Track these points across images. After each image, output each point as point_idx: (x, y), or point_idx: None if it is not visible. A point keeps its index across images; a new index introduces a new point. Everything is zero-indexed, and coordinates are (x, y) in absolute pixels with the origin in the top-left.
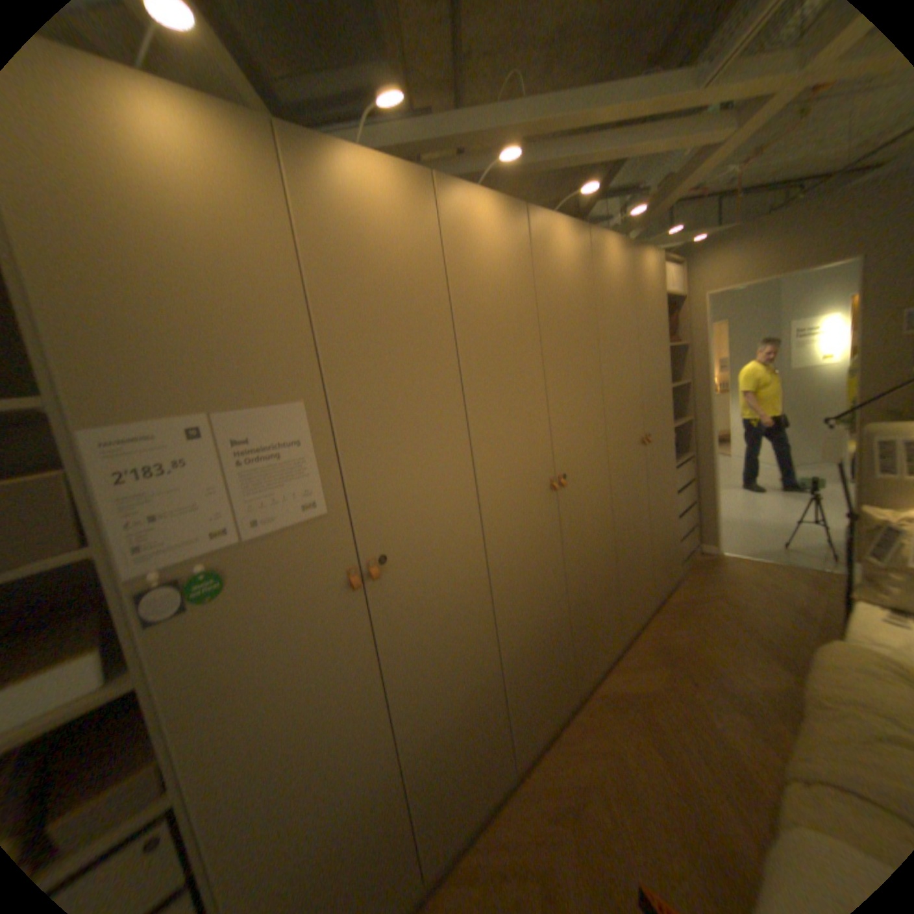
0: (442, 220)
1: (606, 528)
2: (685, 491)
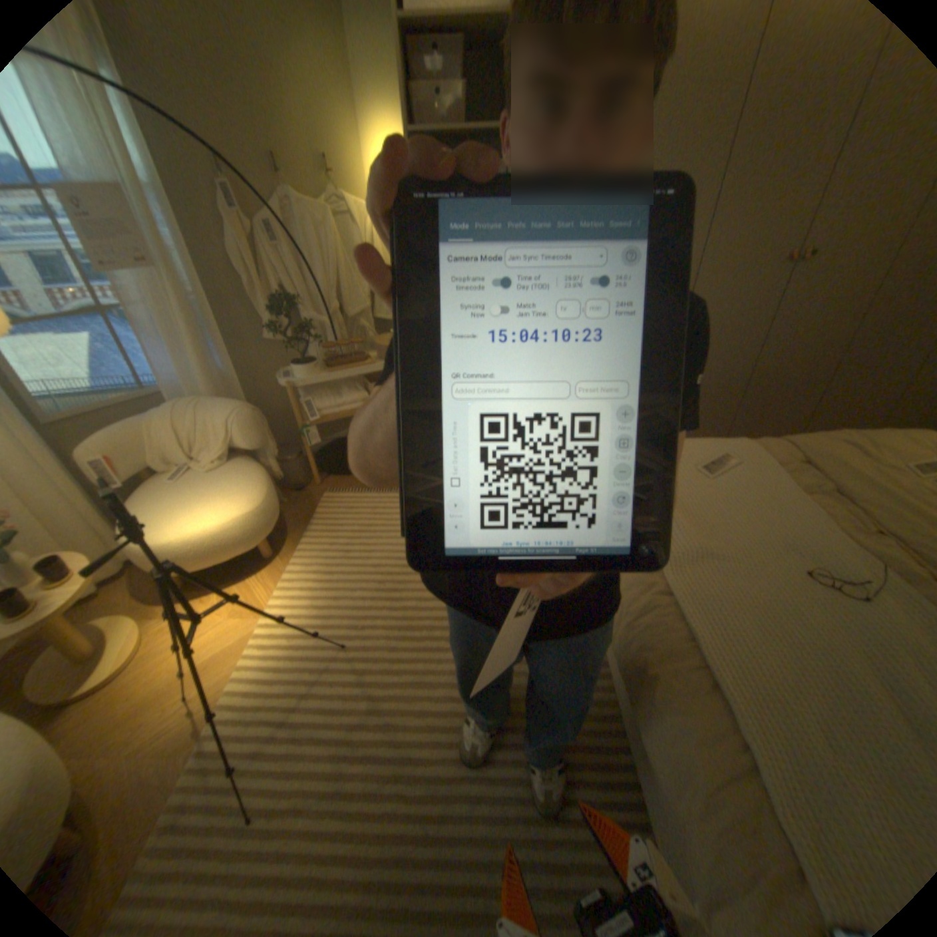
0: None
1: (844, 326)
2: None
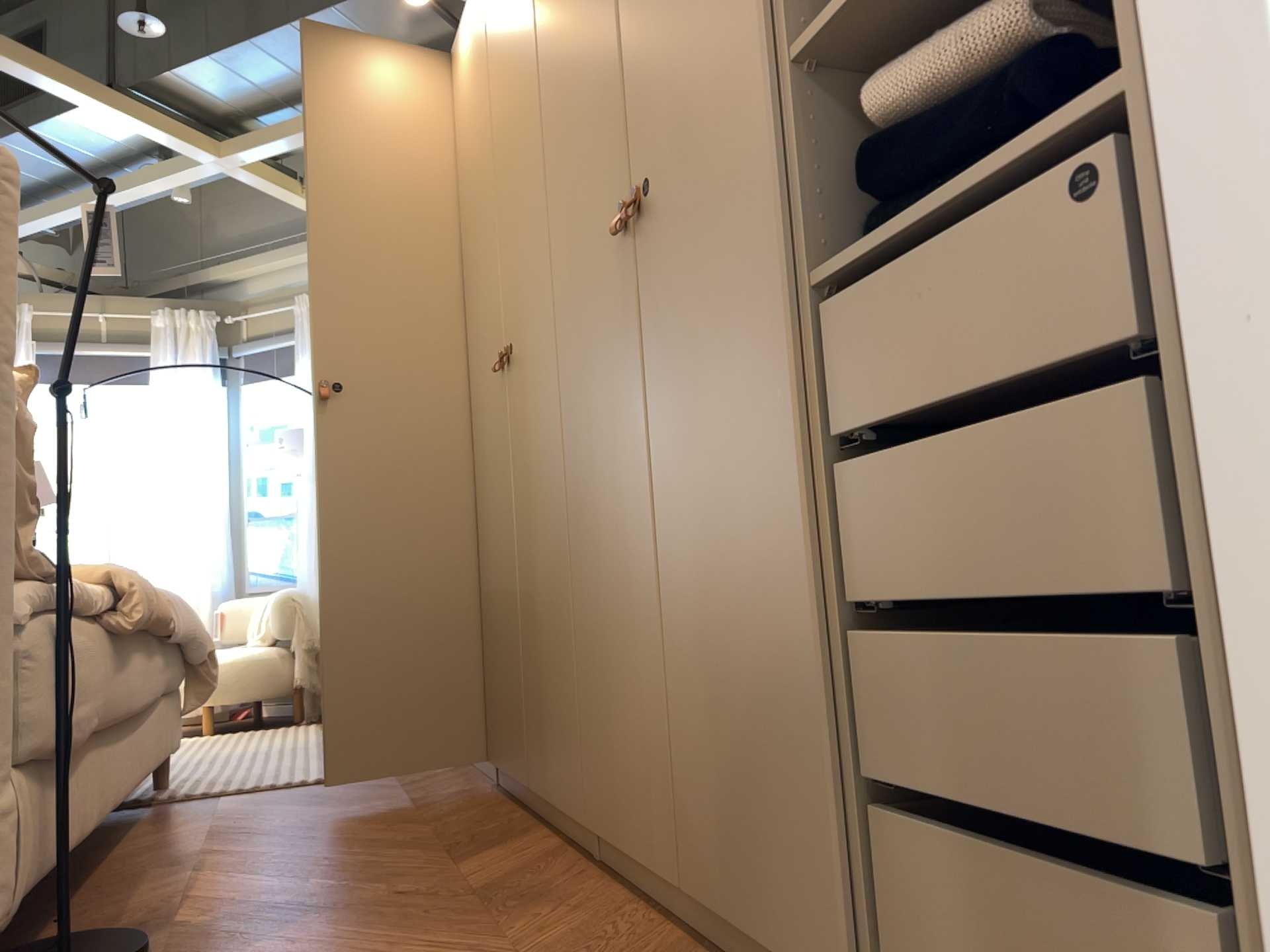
0: (461, 100)
1: (557, 468)
2: (918, 436)
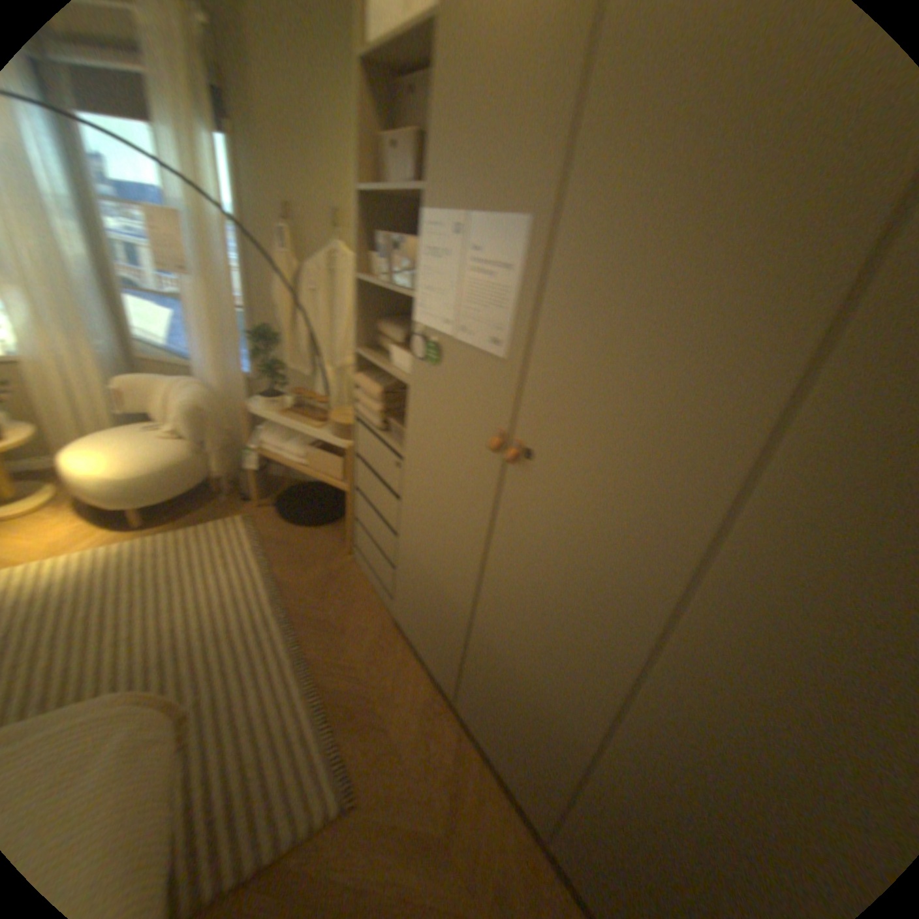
0: None
1: None
2: None
